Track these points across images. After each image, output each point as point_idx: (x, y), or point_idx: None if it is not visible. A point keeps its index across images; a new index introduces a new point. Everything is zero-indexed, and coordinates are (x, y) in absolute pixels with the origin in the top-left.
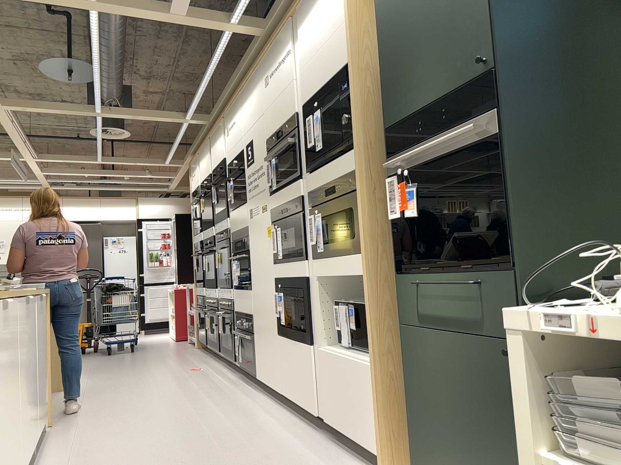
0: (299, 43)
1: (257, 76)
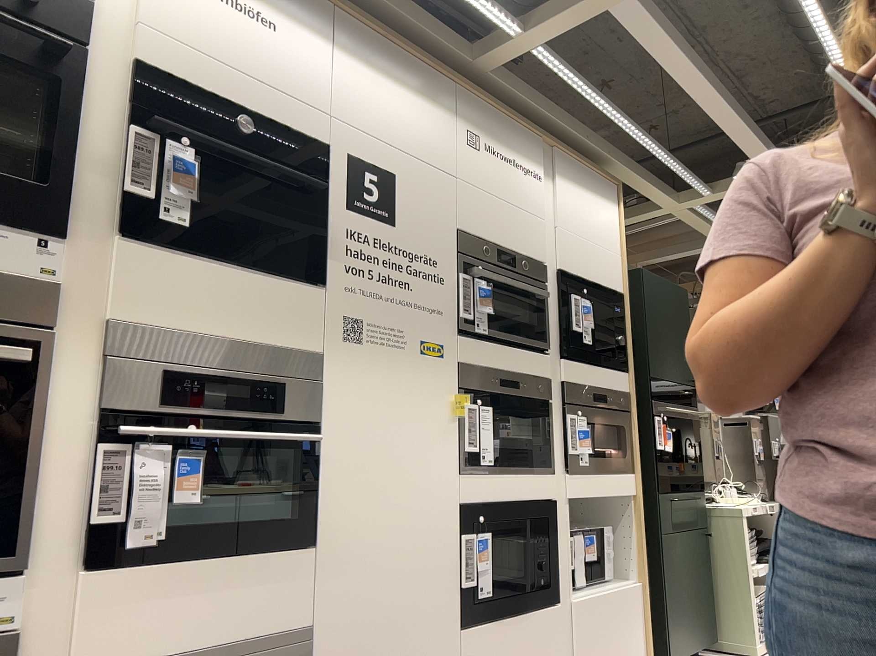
0: (558, 193)
1: (437, 90)
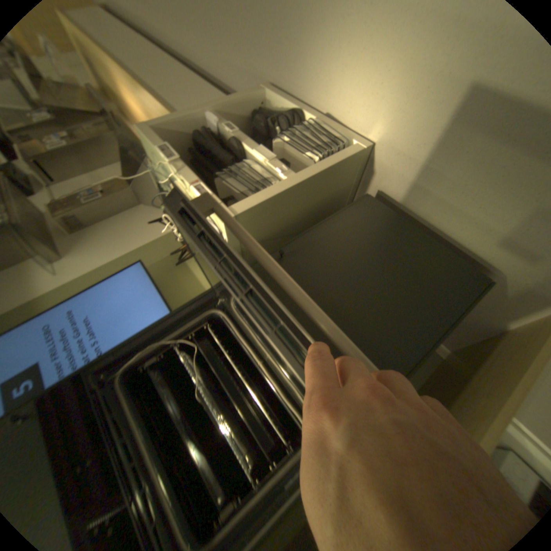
0: None
1: None
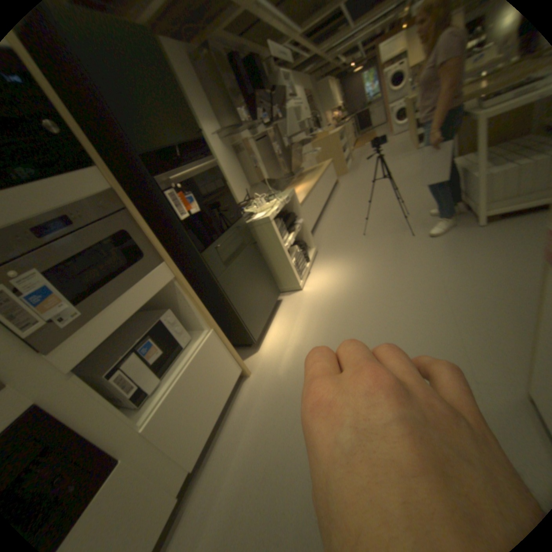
0: None
1: None
